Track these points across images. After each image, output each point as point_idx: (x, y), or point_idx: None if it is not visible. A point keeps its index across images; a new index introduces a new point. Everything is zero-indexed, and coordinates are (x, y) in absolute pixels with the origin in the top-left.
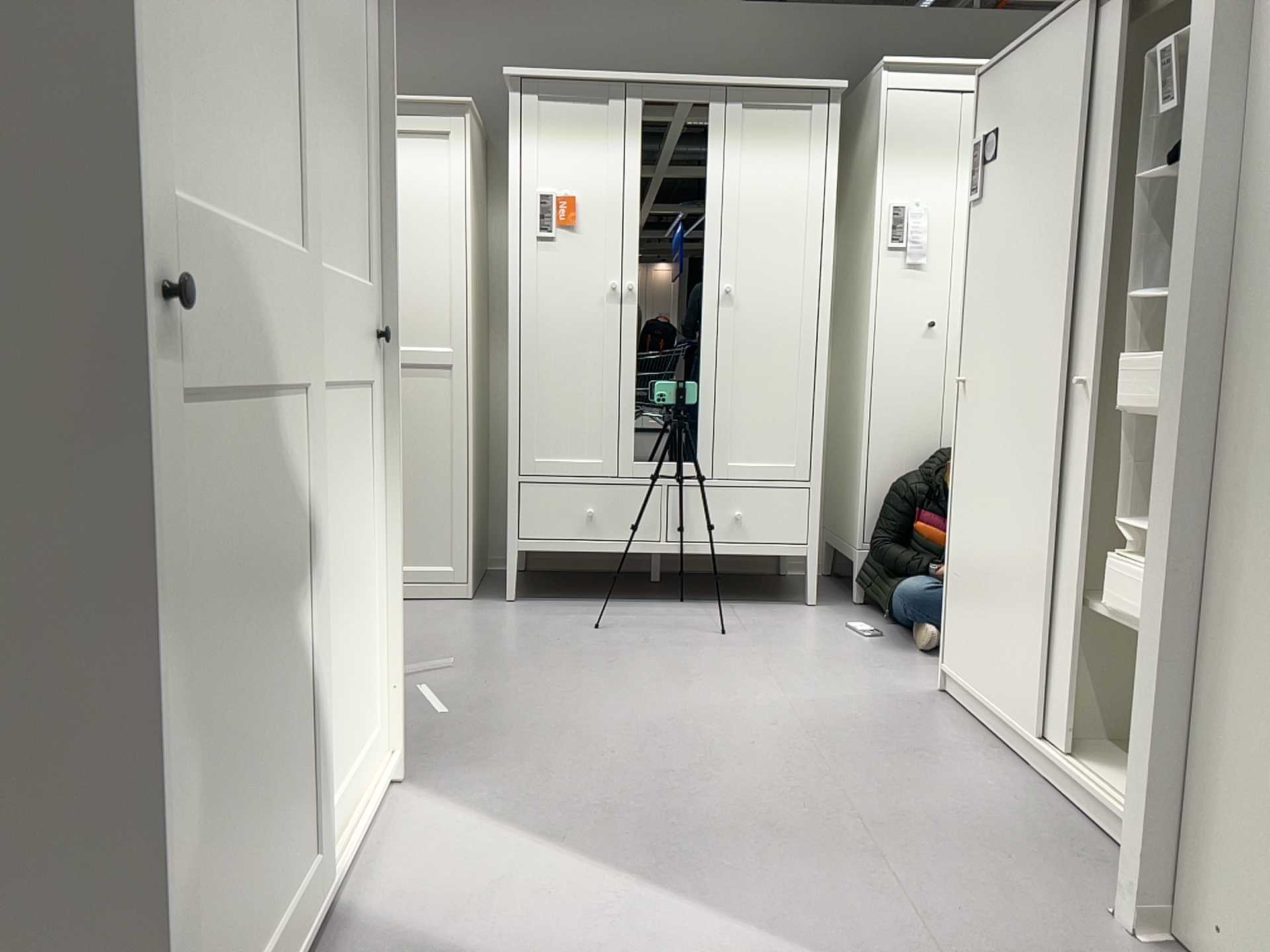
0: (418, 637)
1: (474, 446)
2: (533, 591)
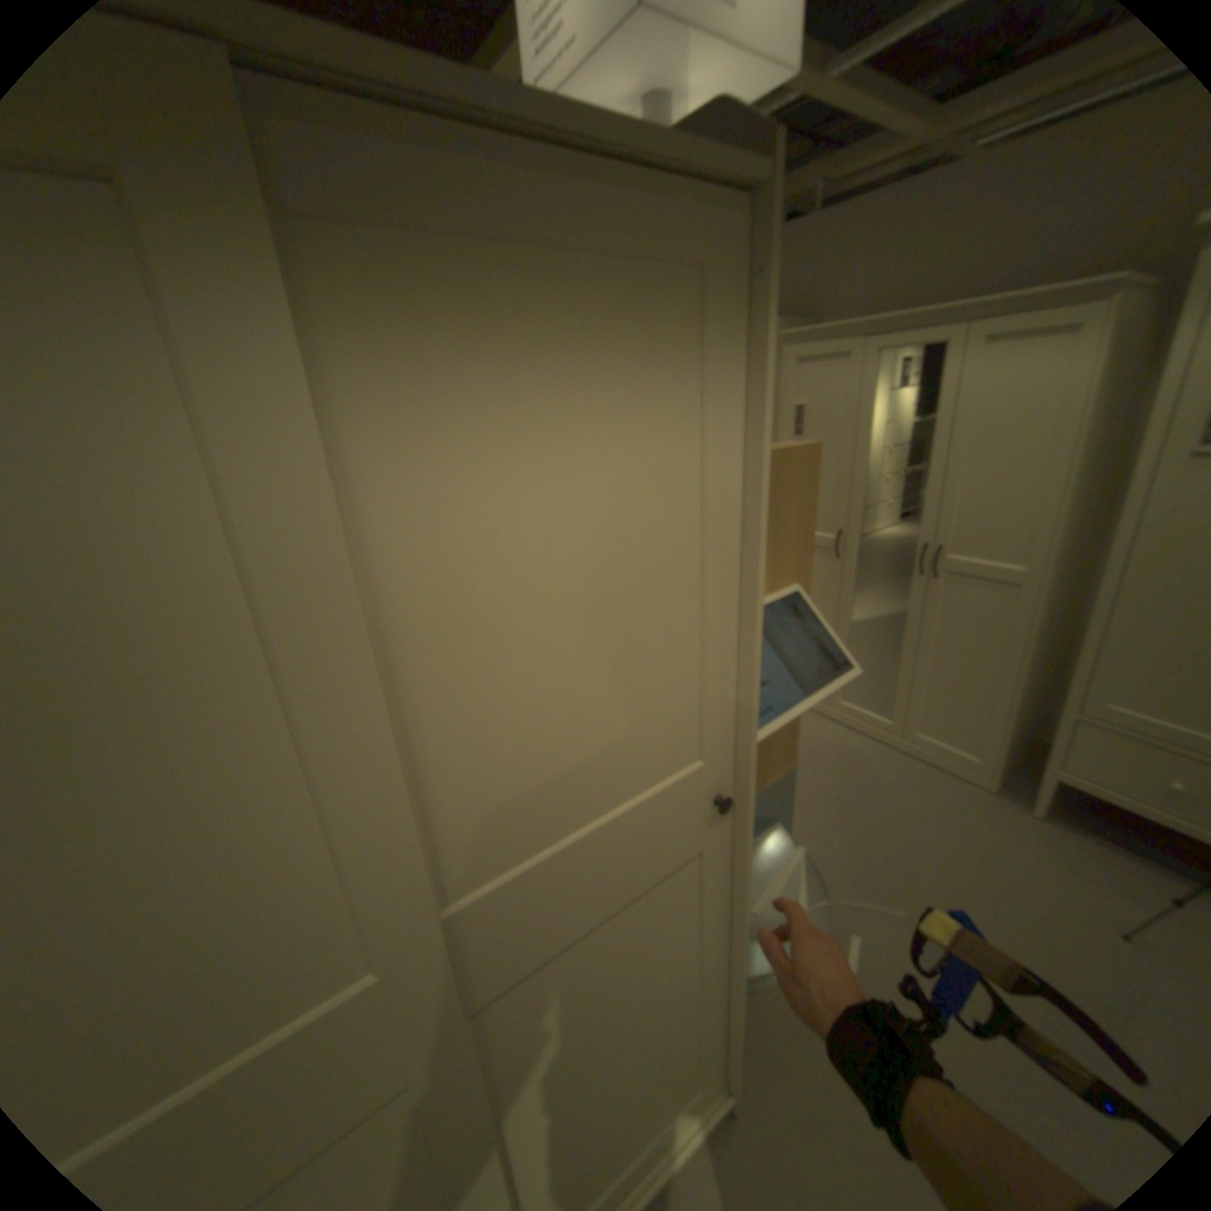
0: (905, 839)
1: (1032, 664)
2: (1076, 809)
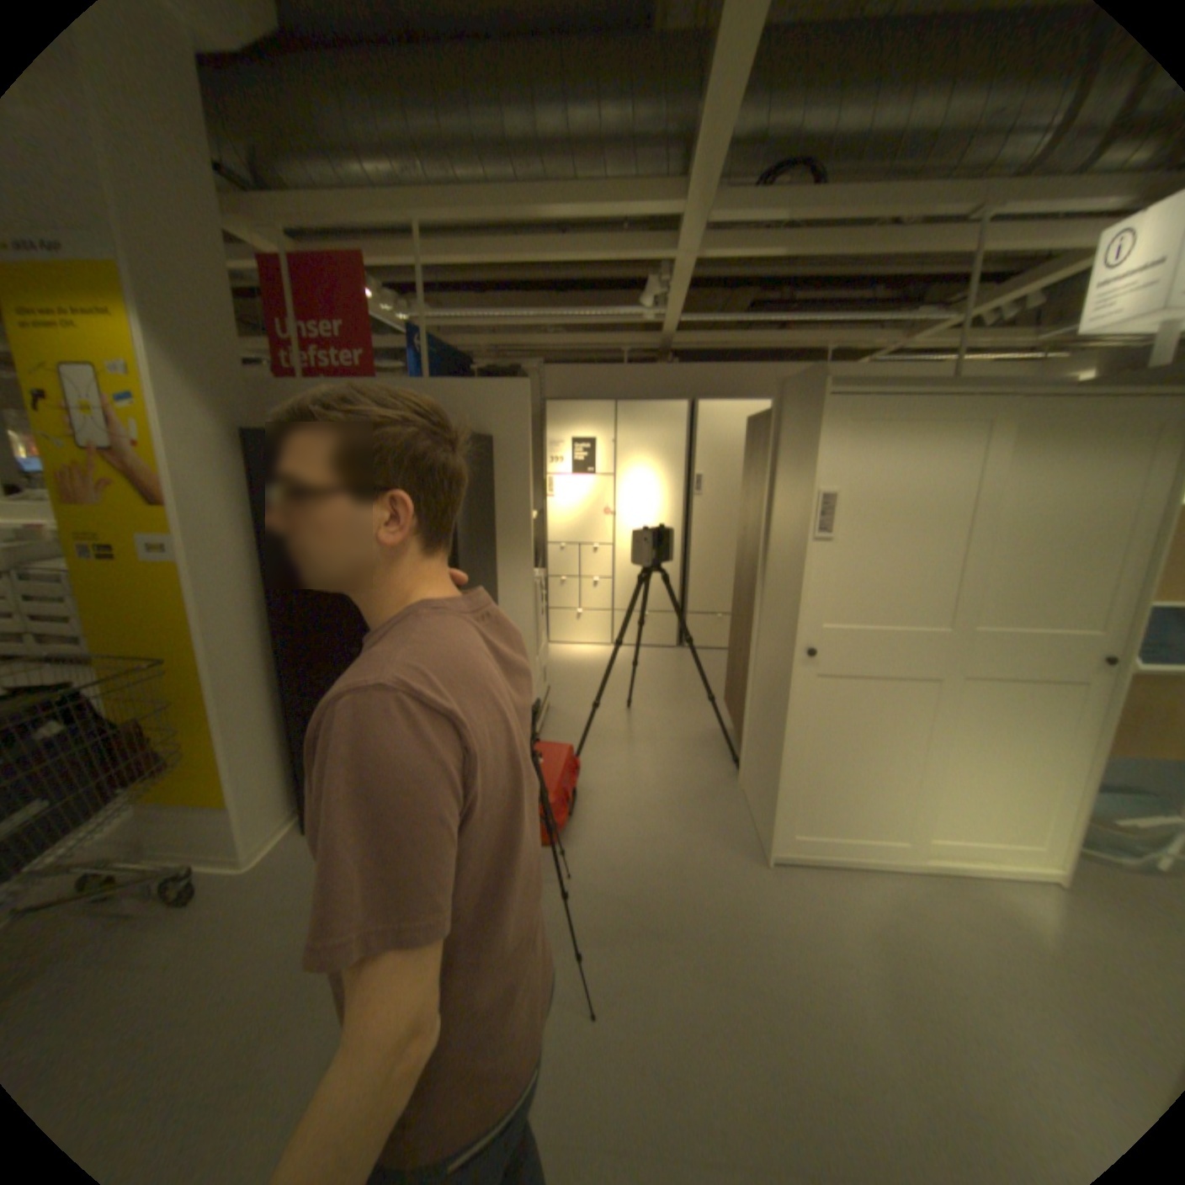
0: None
1: None
2: None
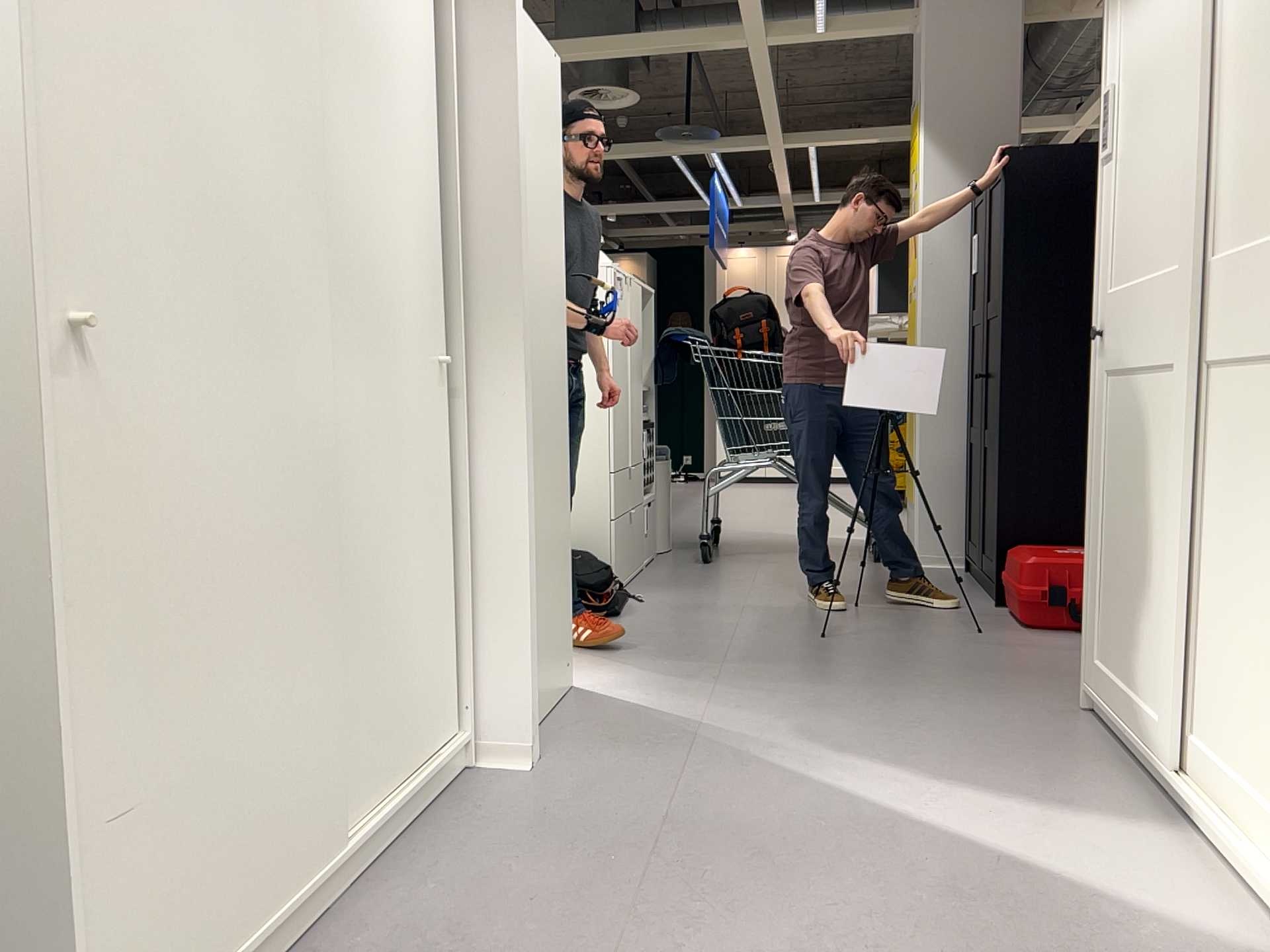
0: None
1: None
2: None
